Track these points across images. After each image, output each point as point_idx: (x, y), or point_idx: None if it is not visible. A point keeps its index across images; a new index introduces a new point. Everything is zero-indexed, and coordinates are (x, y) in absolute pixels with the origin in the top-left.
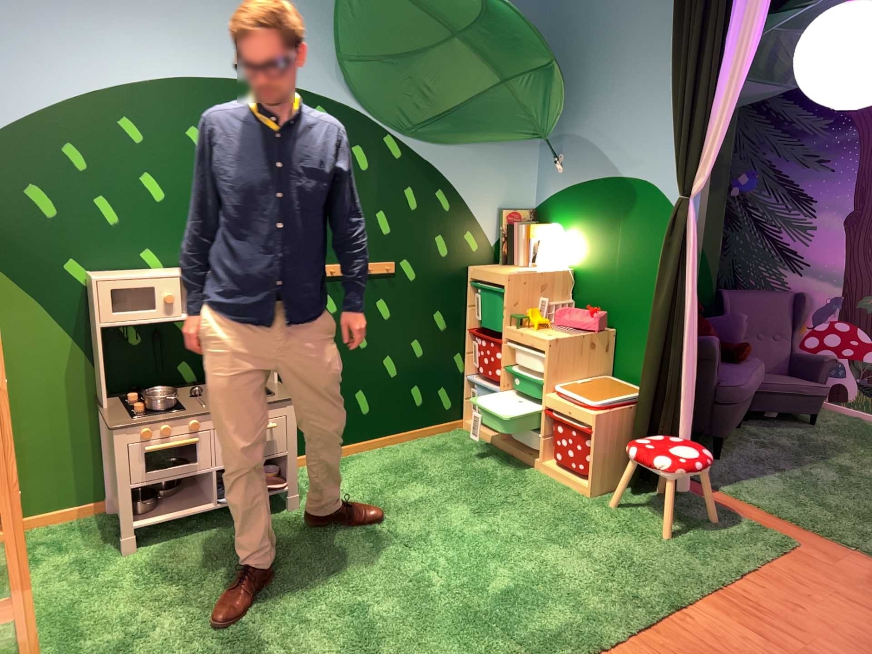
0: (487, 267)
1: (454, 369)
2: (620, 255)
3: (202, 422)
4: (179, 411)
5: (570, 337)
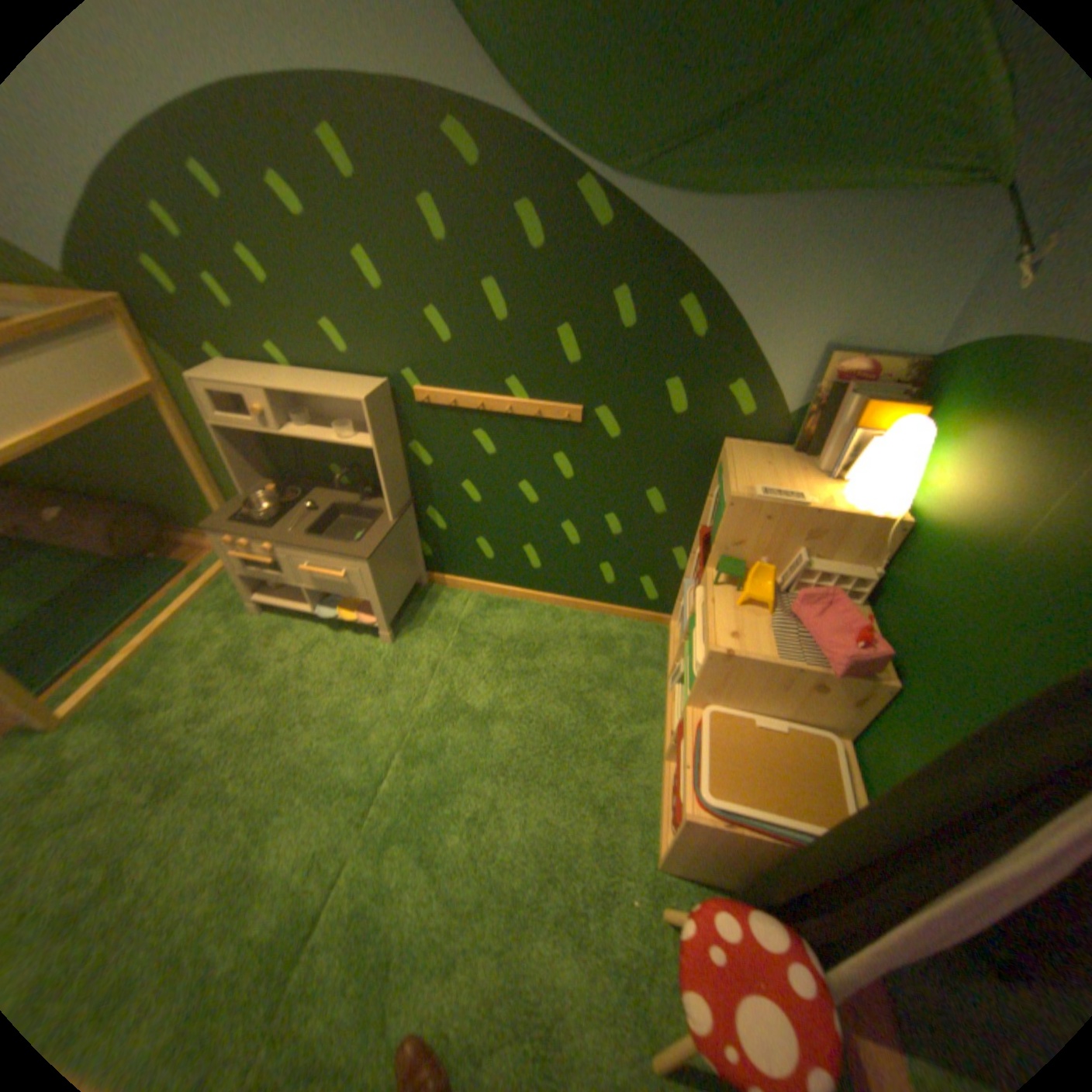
0: (751, 453)
1: (668, 563)
2: (1005, 572)
3: (274, 548)
4: (266, 529)
5: (764, 662)
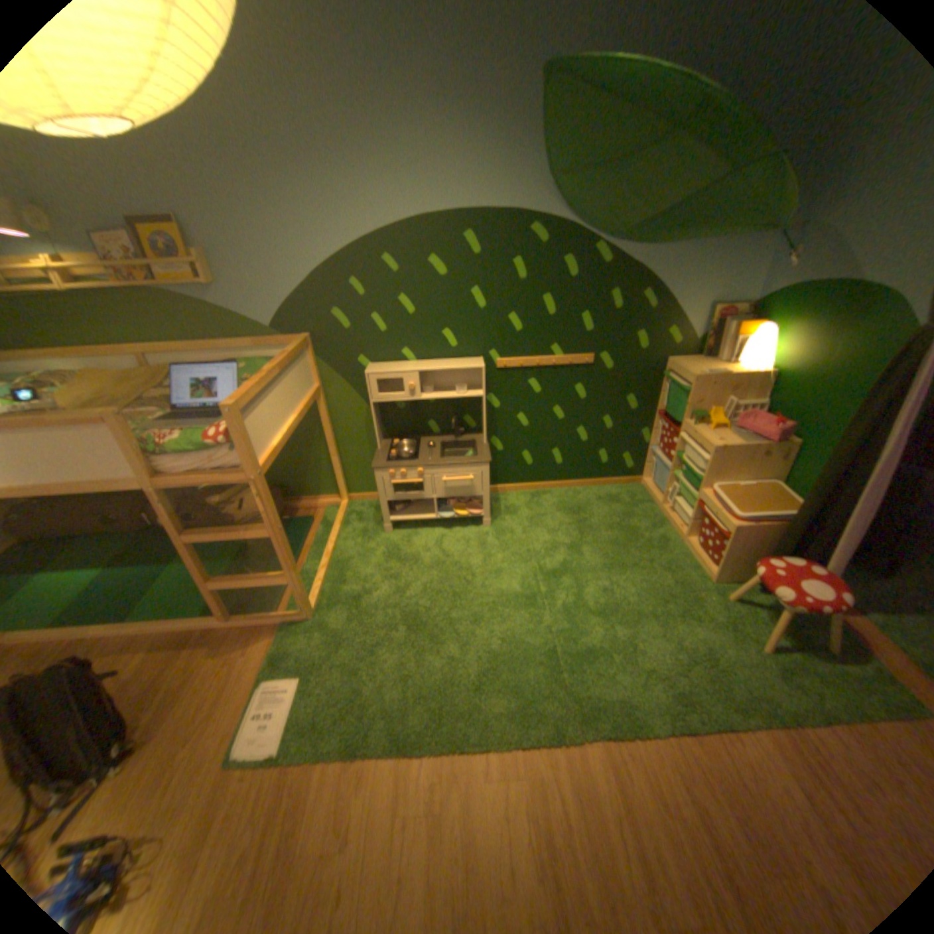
0: (685, 361)
1: (639, 440)
2: (831, 370)
3: (424, 471)
4: (413, 461)
5: (740, 446)
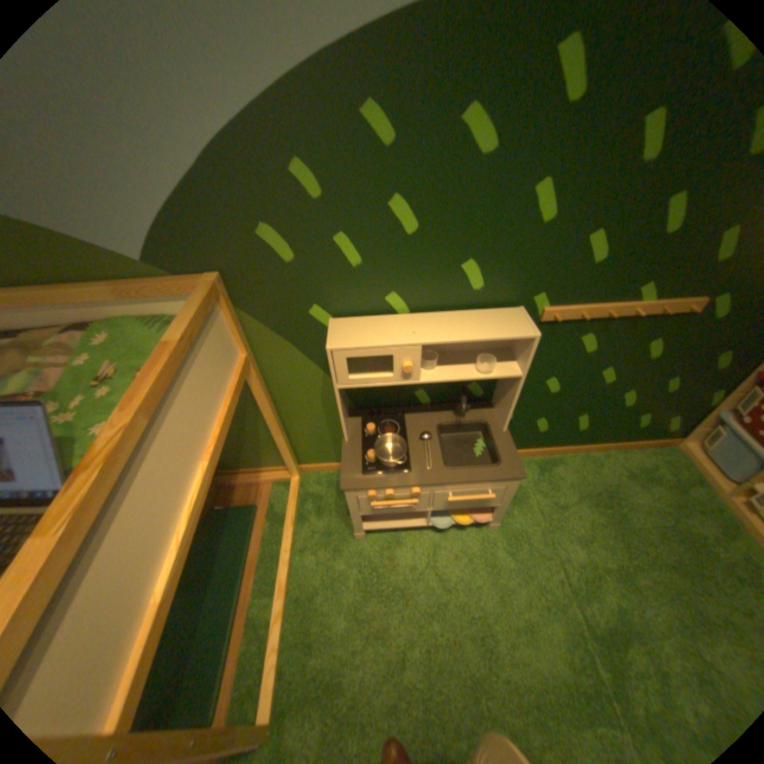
0: None
1: (706, 403)
2: None
3: (423, 489)
4: (405, 473)
5: None
